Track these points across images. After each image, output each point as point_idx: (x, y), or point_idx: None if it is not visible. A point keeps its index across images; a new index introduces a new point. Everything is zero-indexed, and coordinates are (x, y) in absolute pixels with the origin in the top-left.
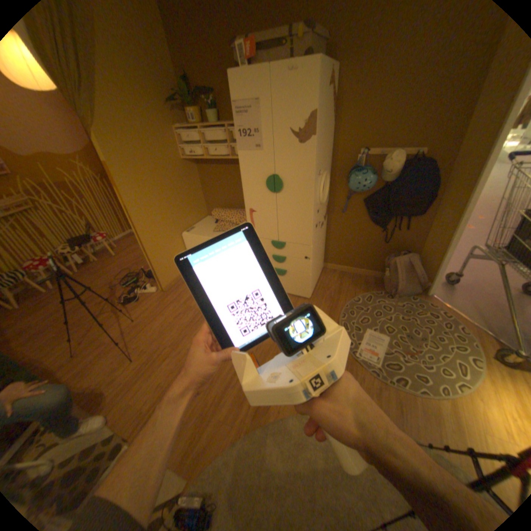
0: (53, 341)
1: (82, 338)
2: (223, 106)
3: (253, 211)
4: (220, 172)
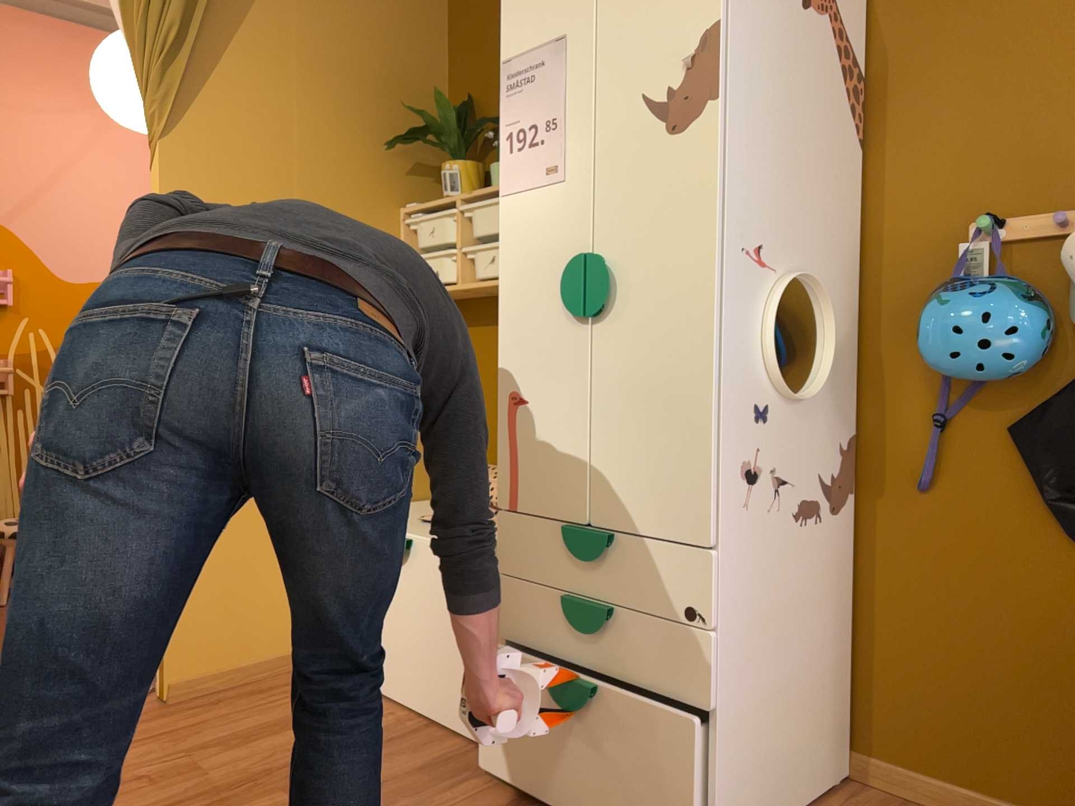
0: None
1: None
2: None
3: (520, 397)
4: None
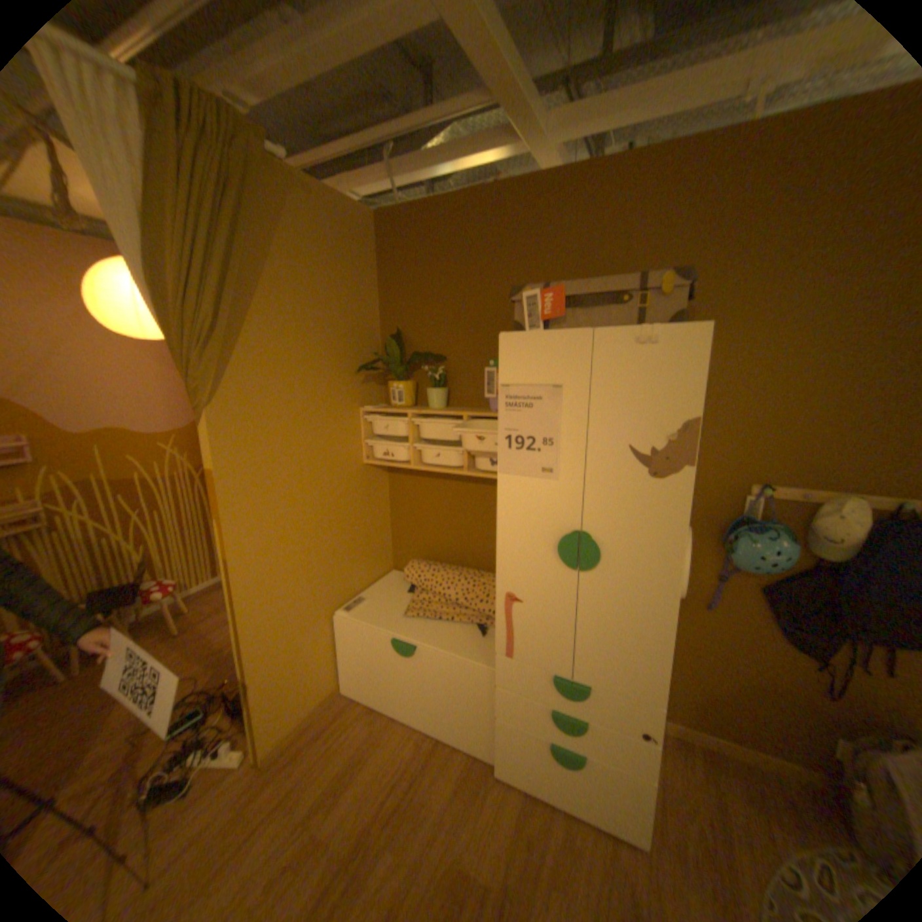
0: None
1: None
2: (461, 383)
3: (516, 598)
4: (435, 492)
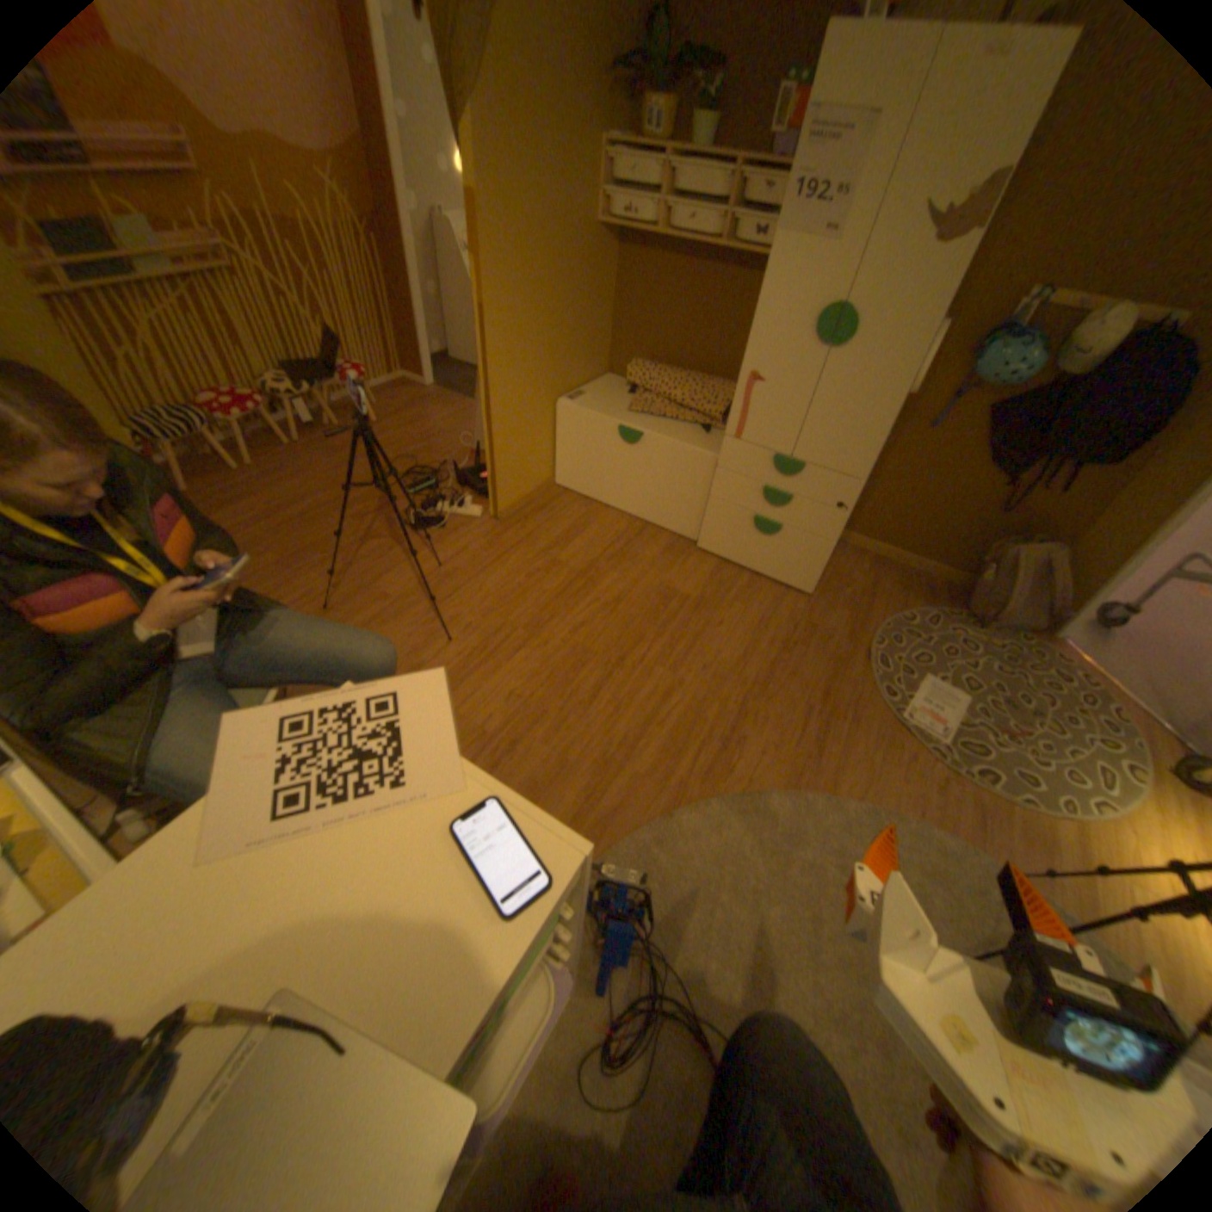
0: (278, 572)
1: (339, 578)
2: (737, 111)
3: (758, 379)
4: (672, 276)
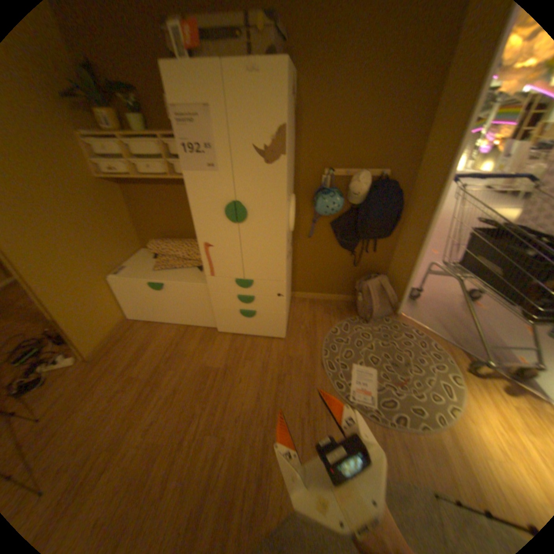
0: None
1: None
2: (150, 109)
3: (209, 245)
4: (153, 194)
